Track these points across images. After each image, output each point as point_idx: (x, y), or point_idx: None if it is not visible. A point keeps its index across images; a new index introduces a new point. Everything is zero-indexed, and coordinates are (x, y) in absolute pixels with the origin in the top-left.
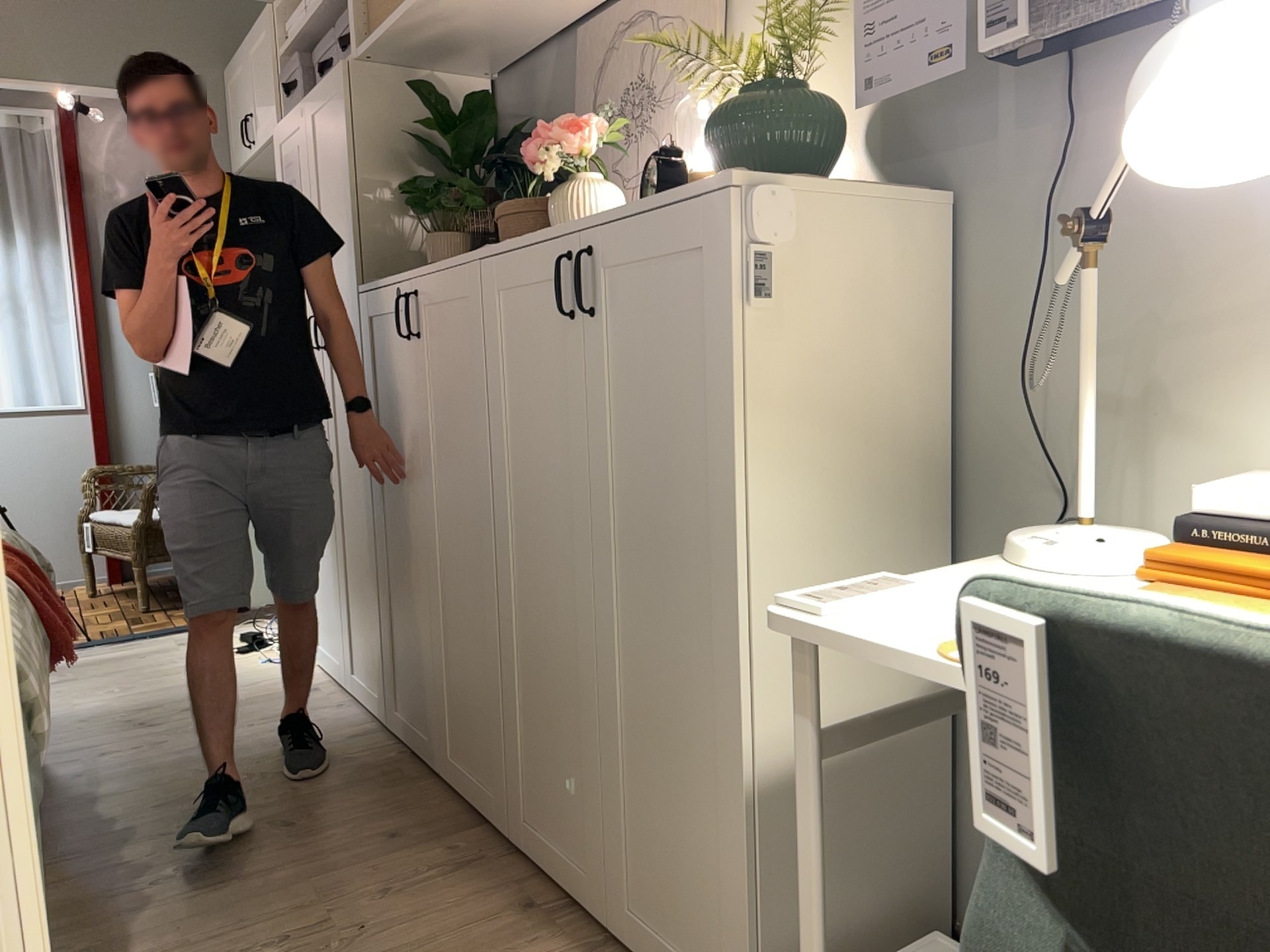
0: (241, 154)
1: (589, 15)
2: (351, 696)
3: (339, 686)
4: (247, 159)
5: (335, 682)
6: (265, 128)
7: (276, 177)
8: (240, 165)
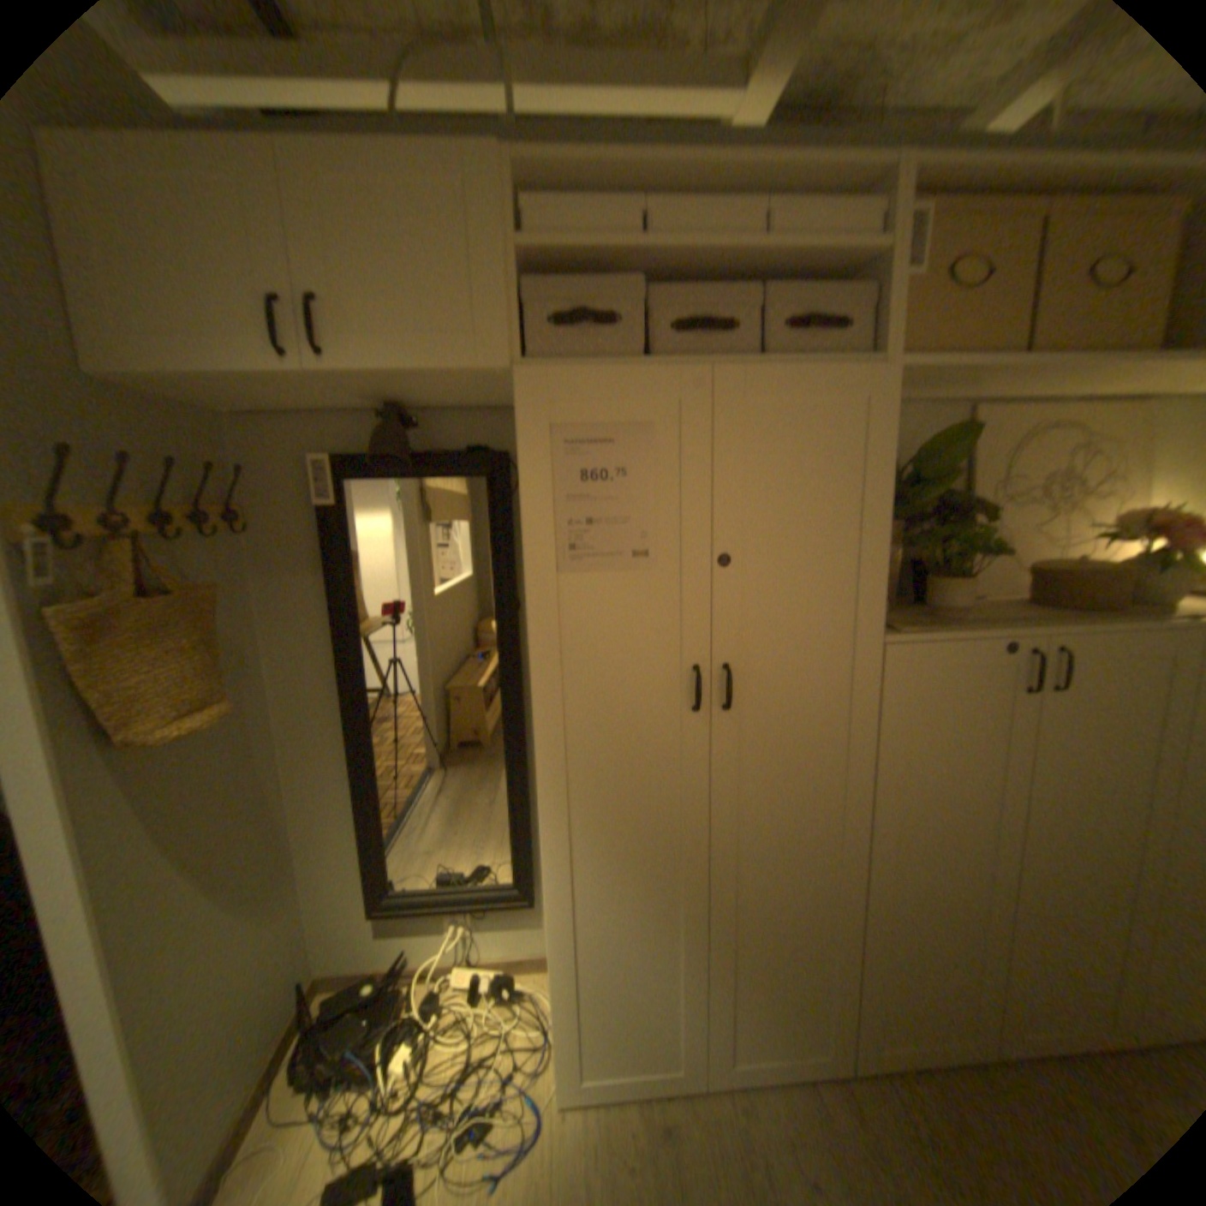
0: (200, 353)
1: (1005, 402)
2: (717, 1094)
3: (677, 1098)
4: (245, 371)
5: (649, 1101)
6: (431, 349)
7: (531, 452)
8: (181, 372)
